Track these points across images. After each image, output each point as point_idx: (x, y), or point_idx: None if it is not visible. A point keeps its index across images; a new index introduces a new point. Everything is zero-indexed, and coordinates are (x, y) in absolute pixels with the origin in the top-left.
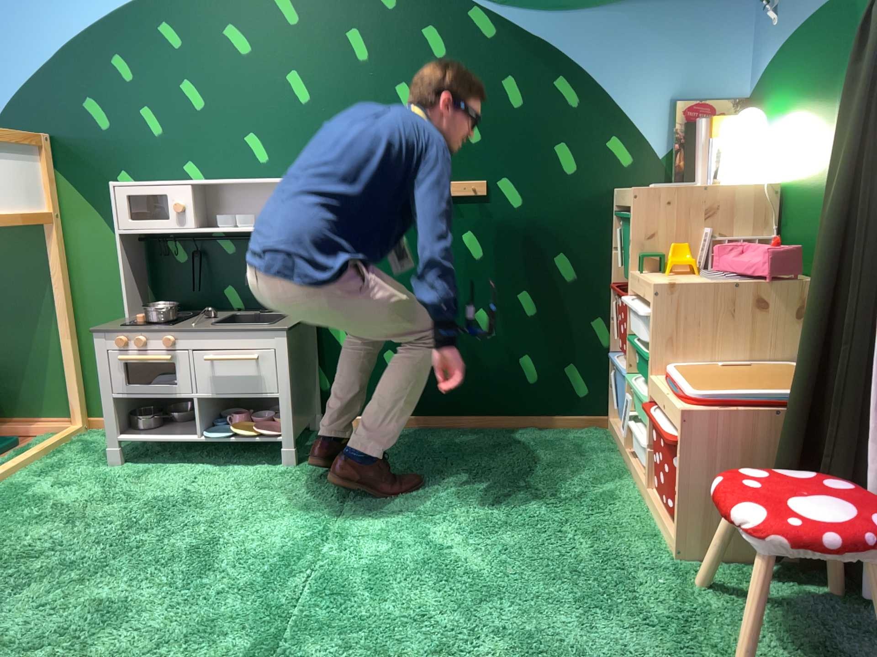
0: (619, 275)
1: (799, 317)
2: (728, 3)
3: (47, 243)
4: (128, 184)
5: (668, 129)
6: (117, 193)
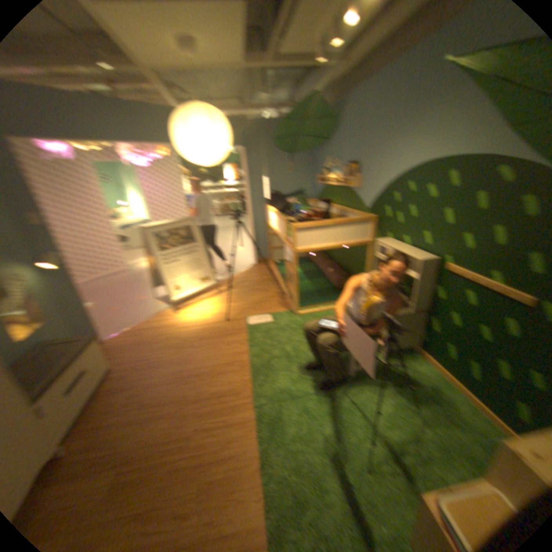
0: None
1: None
2: None
3: (367, 249)
4: (379, 241)
5: None
6: (377, 243)
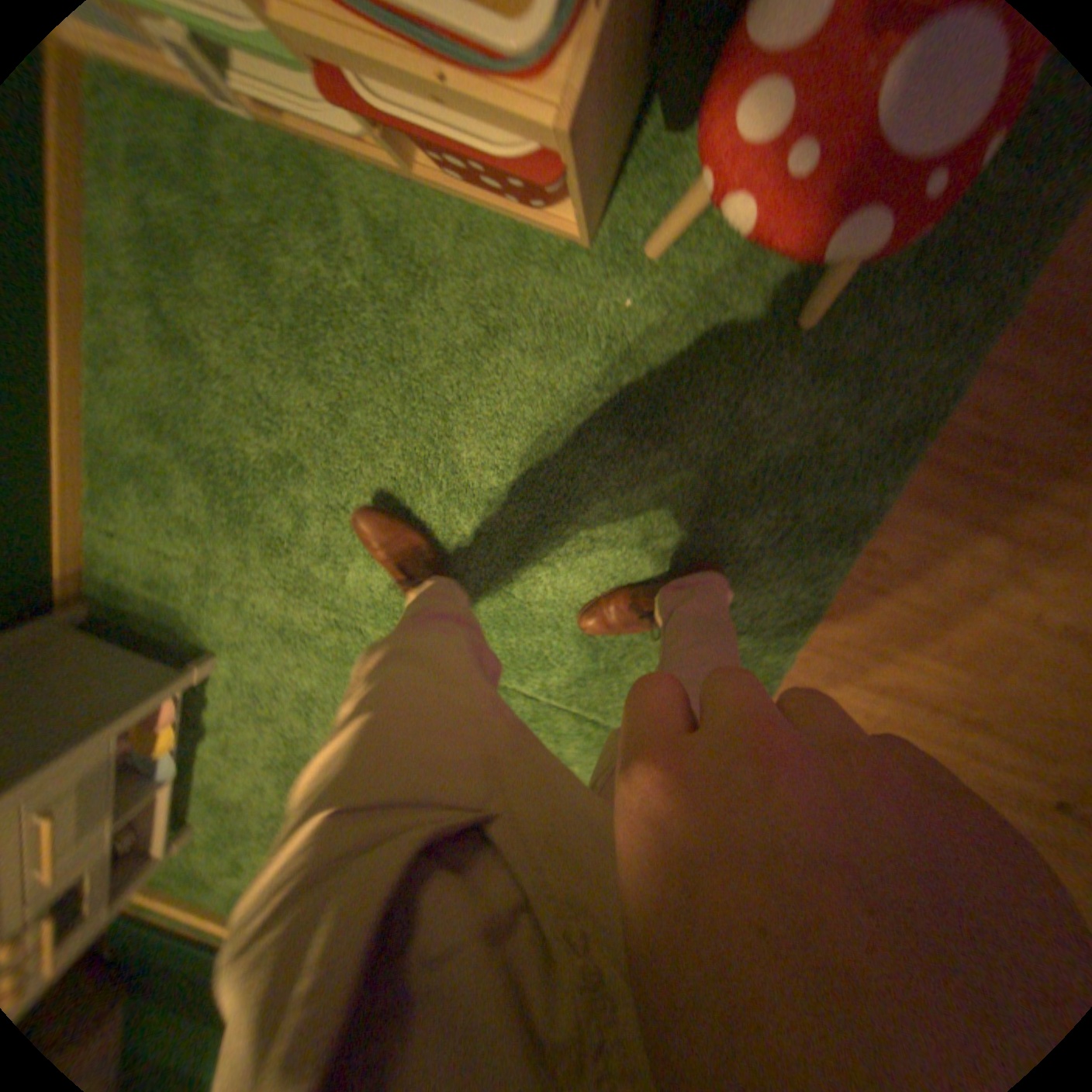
0: None
1: None
2: None
3: None
4: None
5: None
6: None
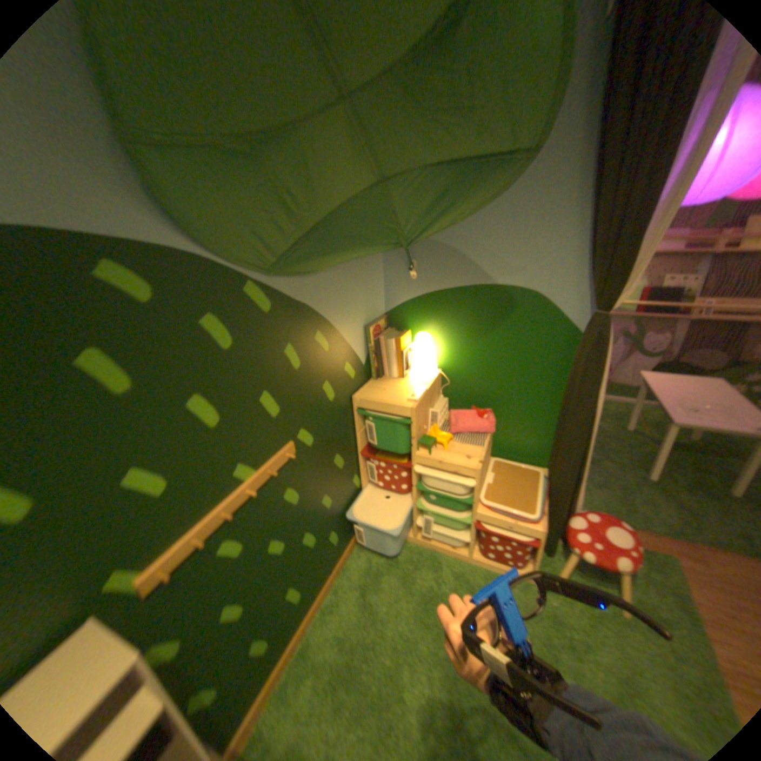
0: (362, 445)
1: (492, 439)
2: (376, 257)
3: None
4: None
5: (365, 344)
6: None
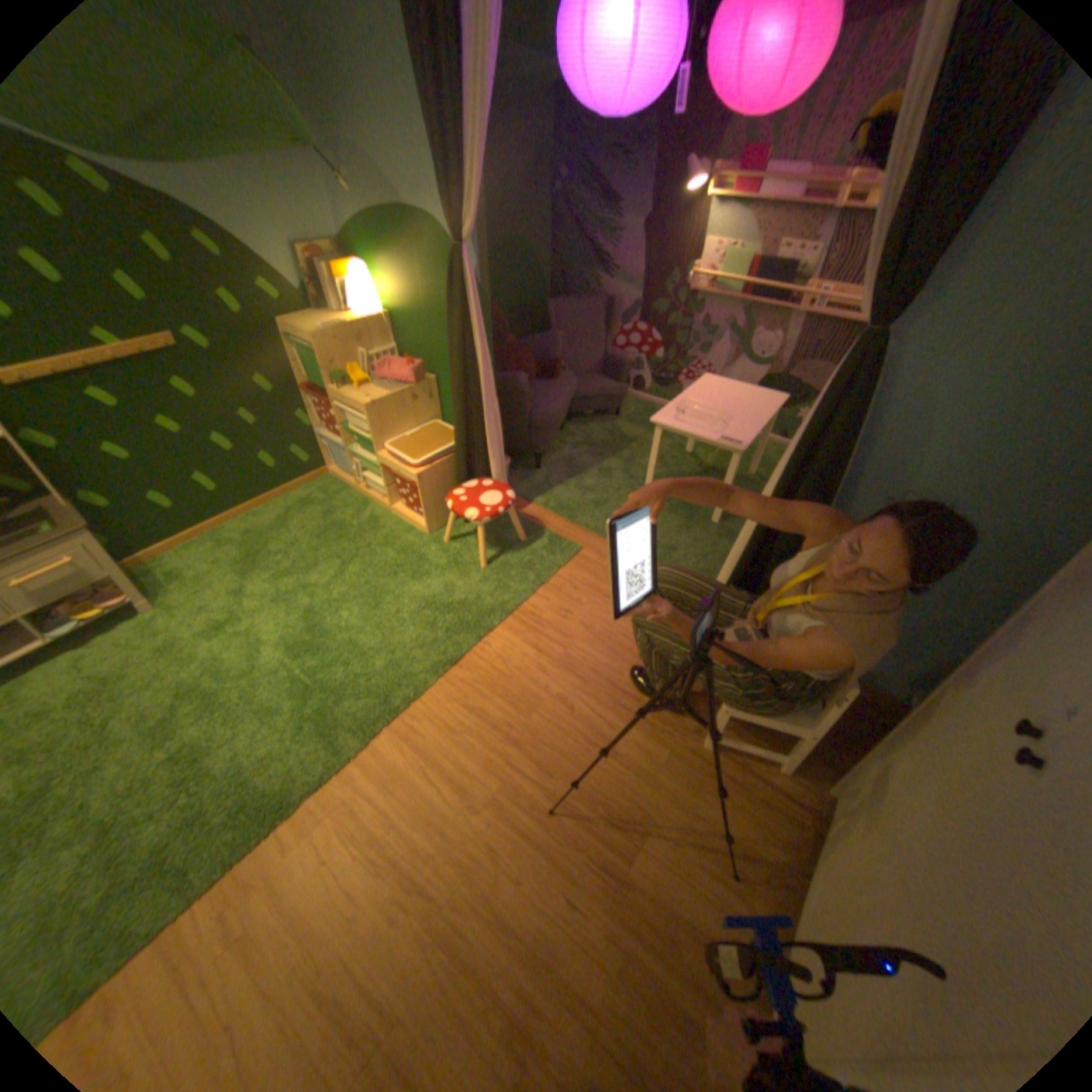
0: (301, 380)
1: (430, 399)
2: (302, 159)
3: None
4: None
5: (295, 267)
6: None
